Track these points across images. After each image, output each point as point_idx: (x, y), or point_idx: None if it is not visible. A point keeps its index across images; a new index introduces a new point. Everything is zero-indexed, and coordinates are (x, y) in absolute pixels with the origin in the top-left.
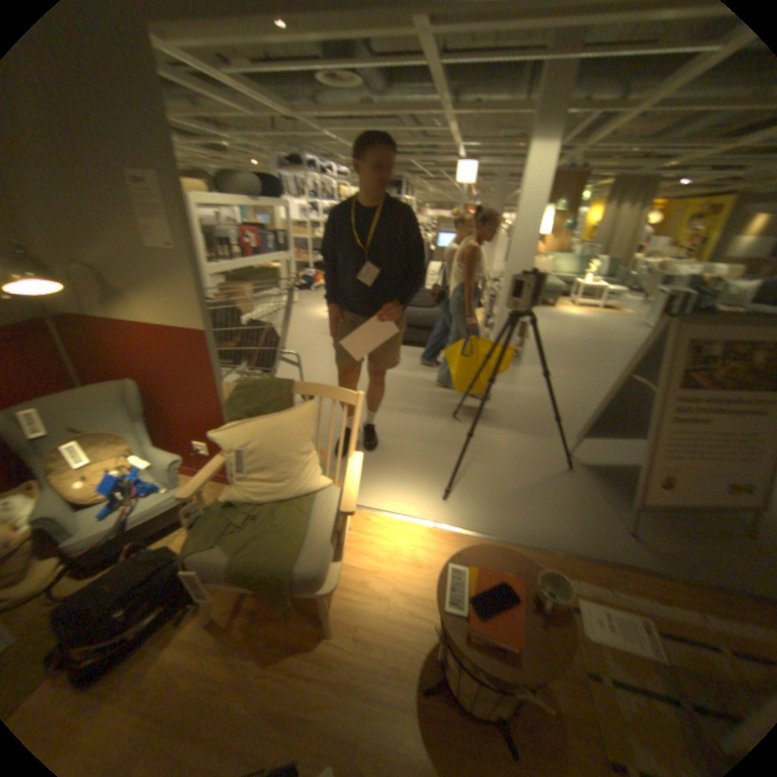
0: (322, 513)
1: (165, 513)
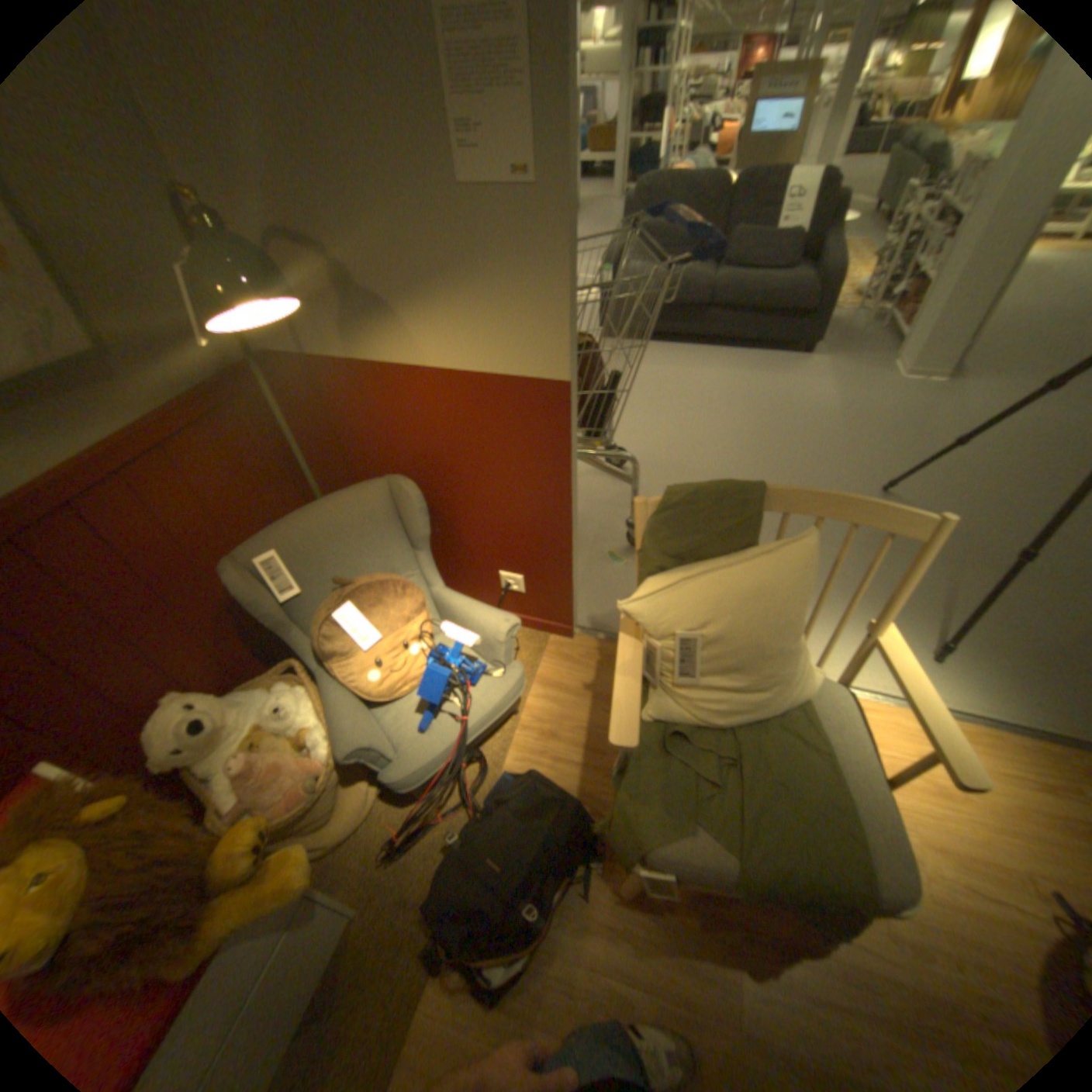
0: (845, 747)
1: (507, 709)
